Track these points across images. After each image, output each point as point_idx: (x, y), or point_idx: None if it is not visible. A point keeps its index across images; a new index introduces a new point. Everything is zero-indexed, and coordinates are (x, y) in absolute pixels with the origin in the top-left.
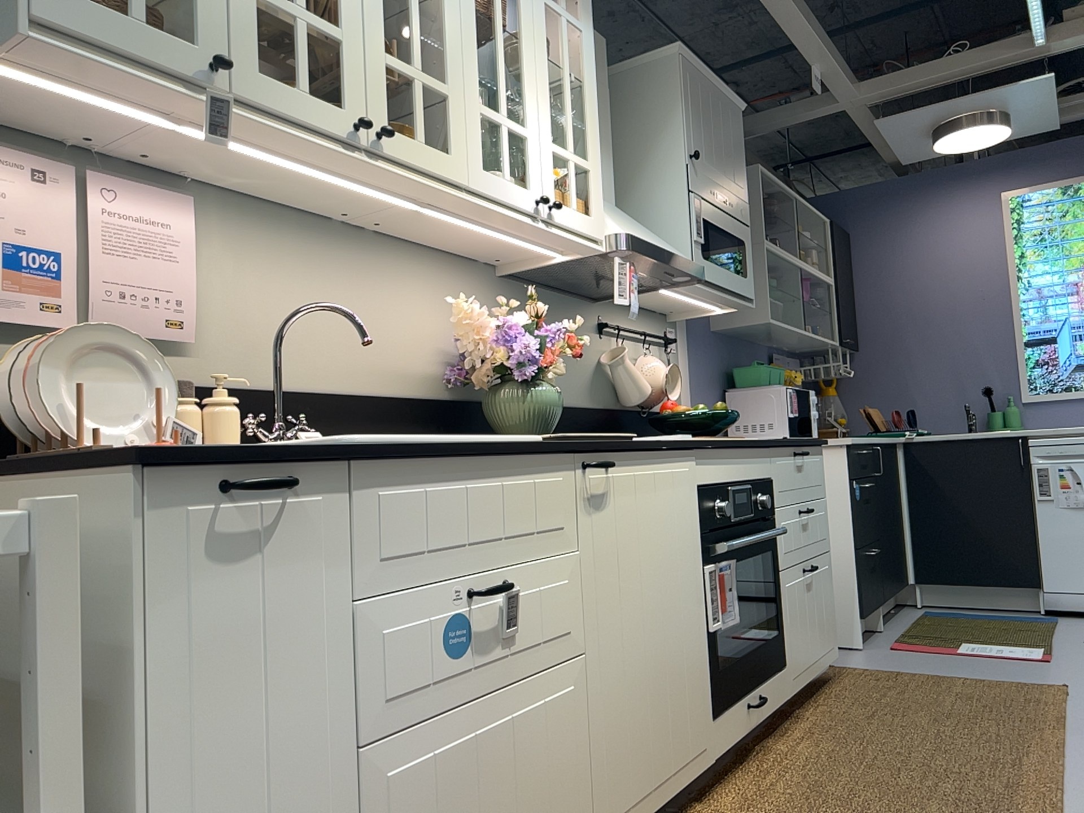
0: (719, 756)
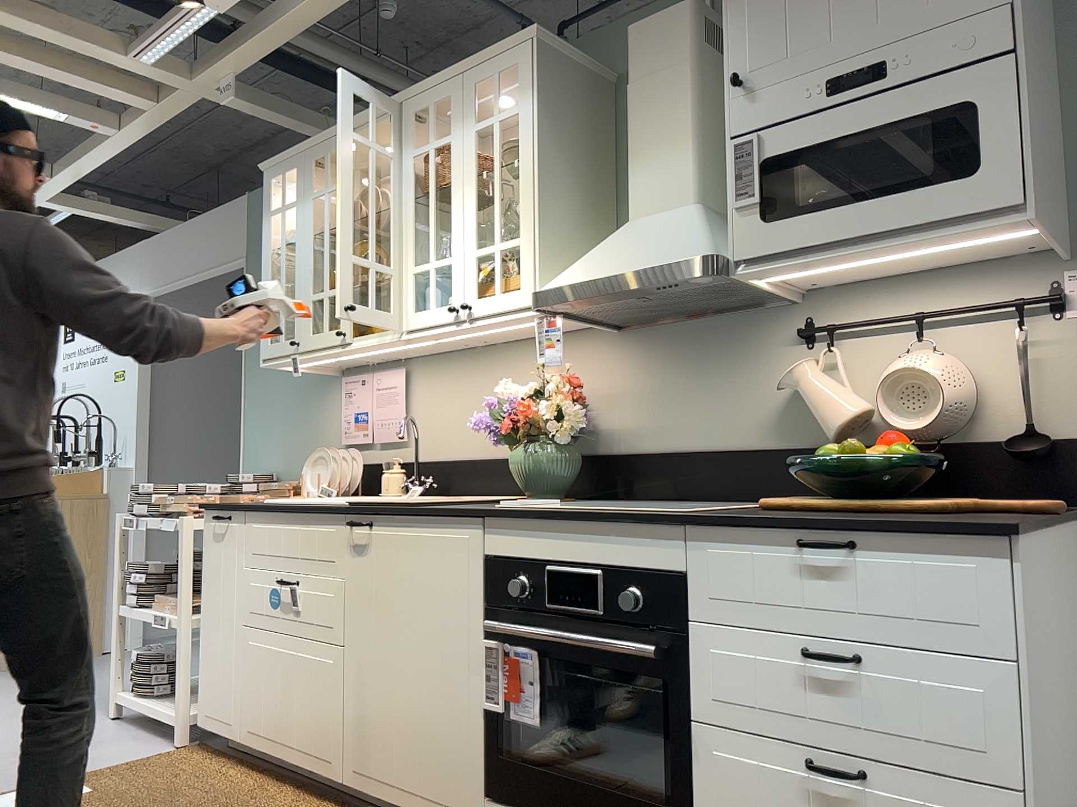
0: None
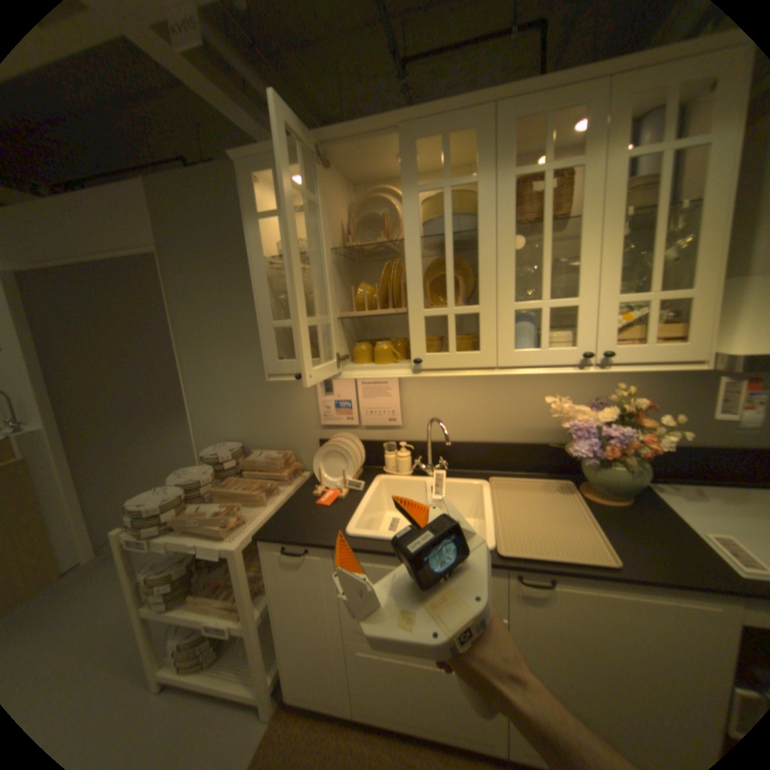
0: None
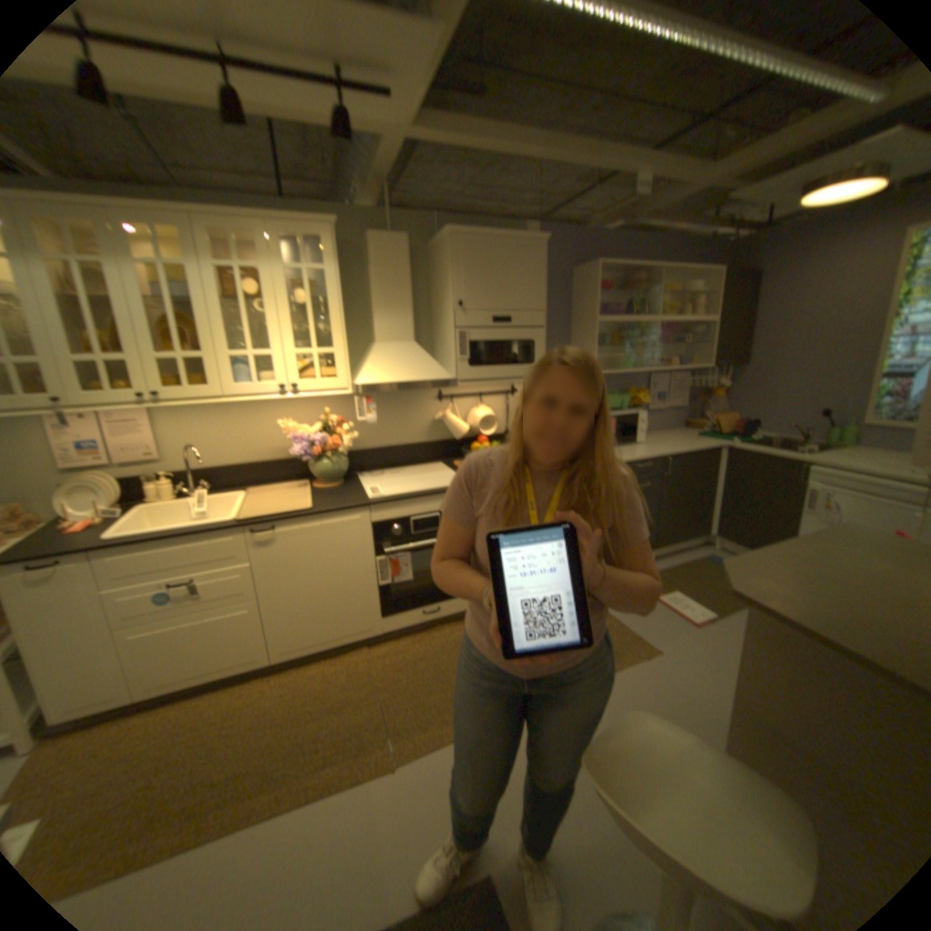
0: (388, 631)
